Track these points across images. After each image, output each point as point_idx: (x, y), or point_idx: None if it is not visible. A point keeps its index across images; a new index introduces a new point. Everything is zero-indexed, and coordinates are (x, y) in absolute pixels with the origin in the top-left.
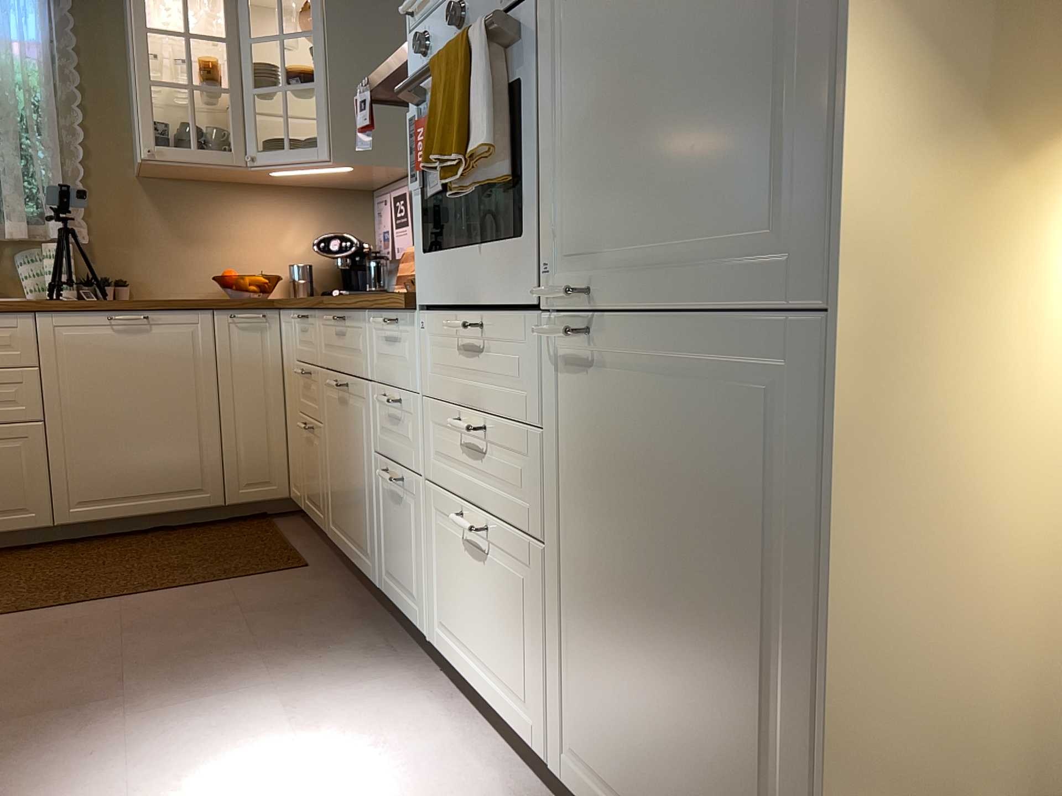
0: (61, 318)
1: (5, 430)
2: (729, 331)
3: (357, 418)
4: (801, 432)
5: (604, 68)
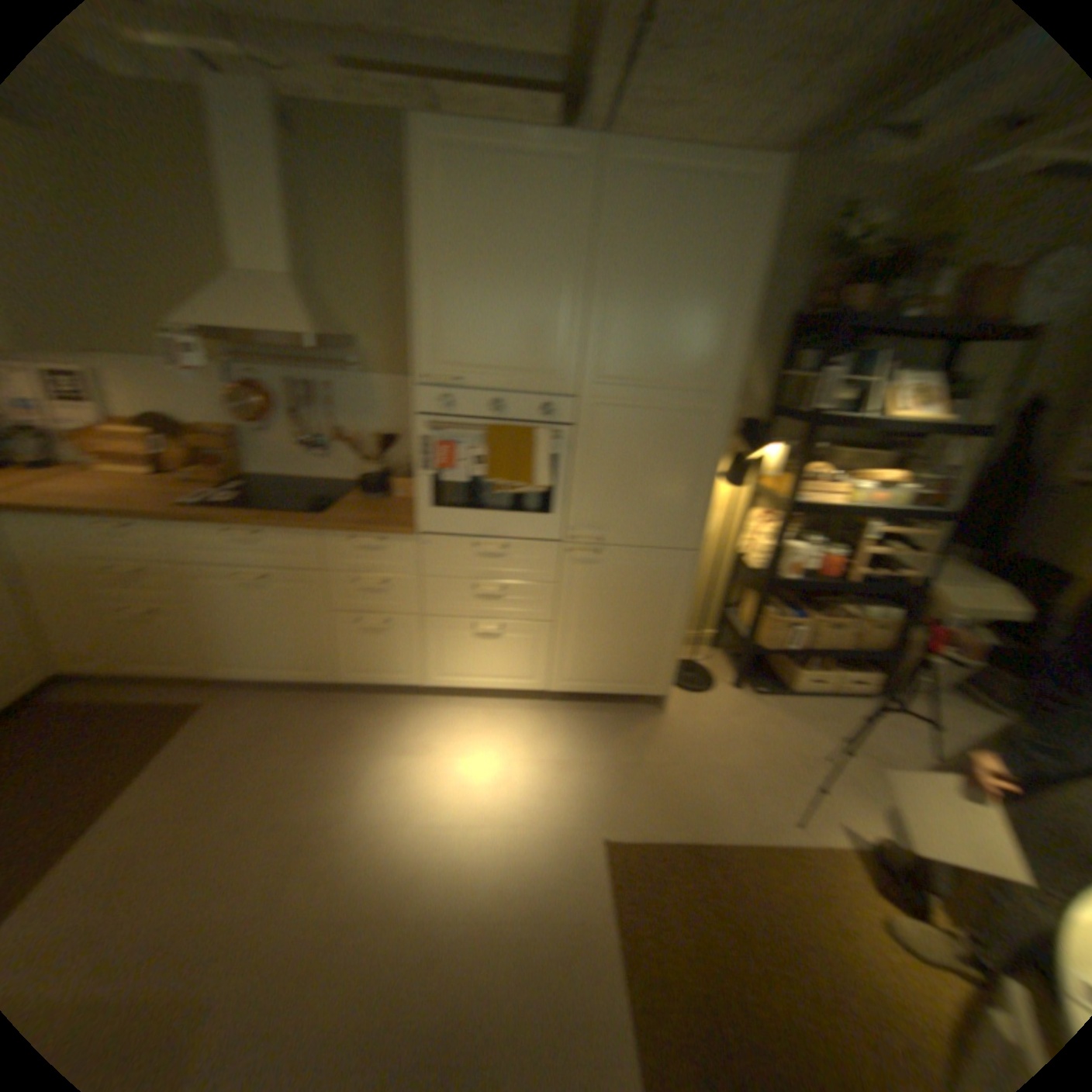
0: None
1: None
2: (662, 553)
3: (296, 593)
4: (682, 575)
5: (615, 470)
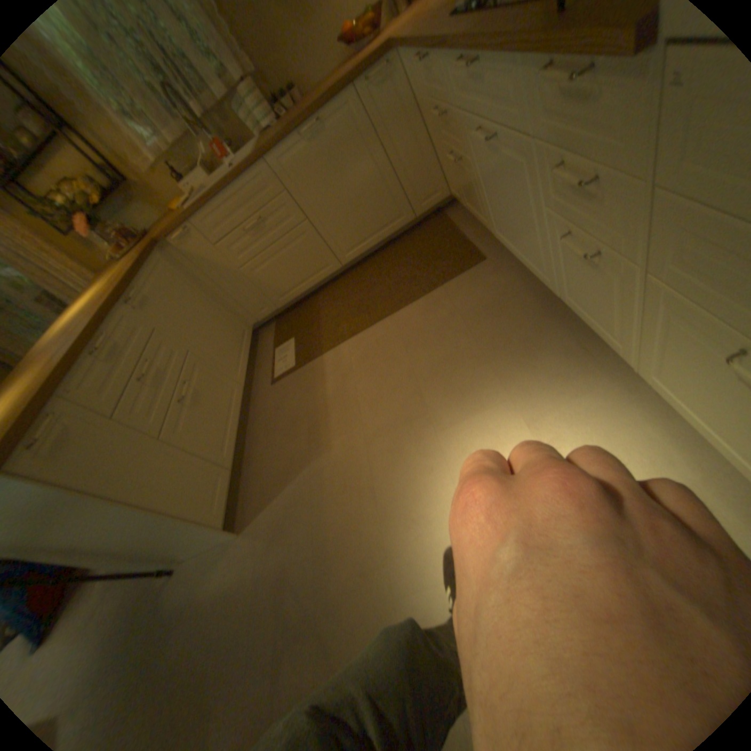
0: (276, 149)
1: (295, 231)
2: None
3: (516, 166)
4: None
5: None
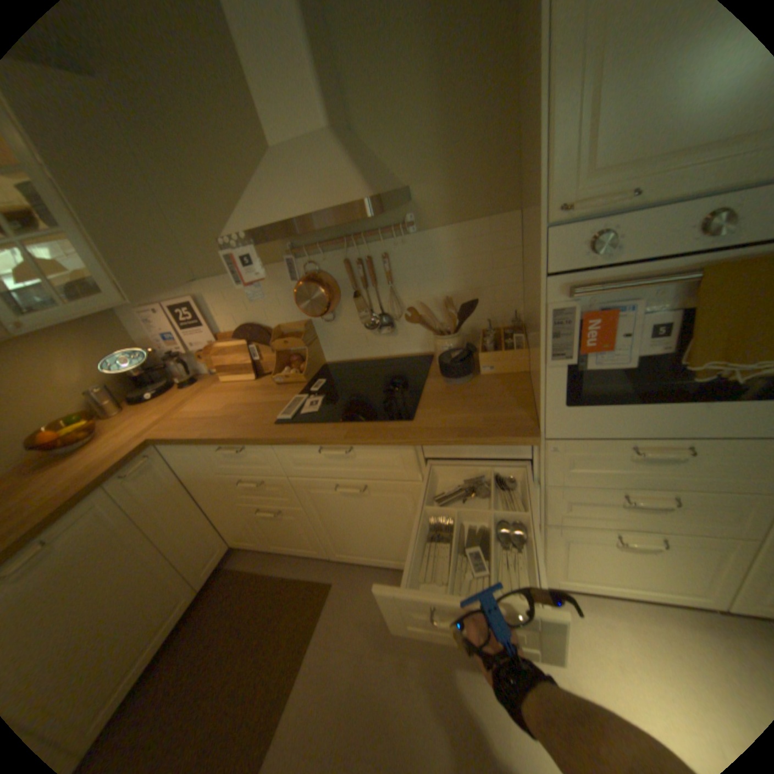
0: None
1: None
2: None
3: (390, 502)
4: None
5: None
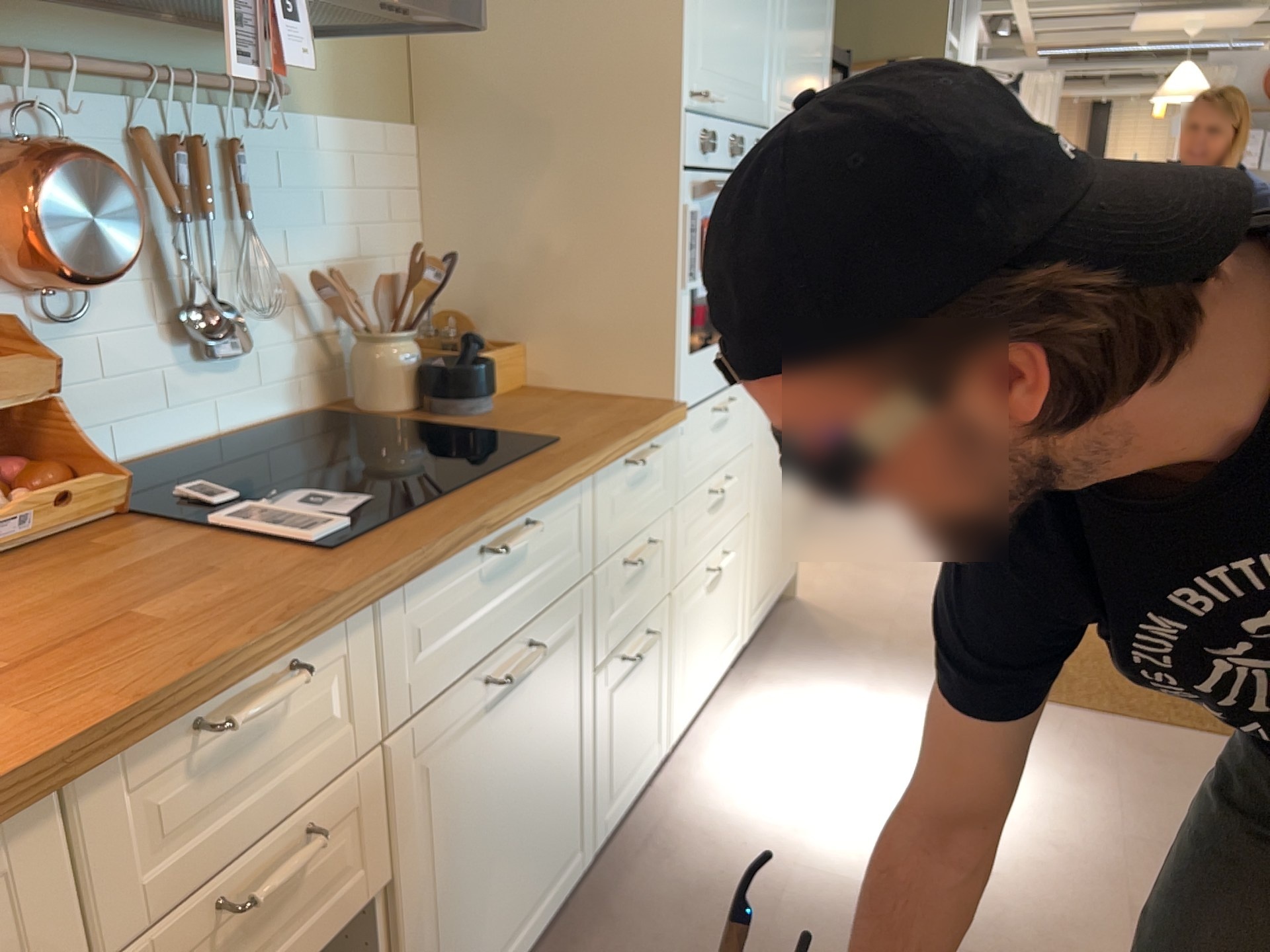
0: None
1: None
2: None
3: (553, 673)
4: None
5: None
